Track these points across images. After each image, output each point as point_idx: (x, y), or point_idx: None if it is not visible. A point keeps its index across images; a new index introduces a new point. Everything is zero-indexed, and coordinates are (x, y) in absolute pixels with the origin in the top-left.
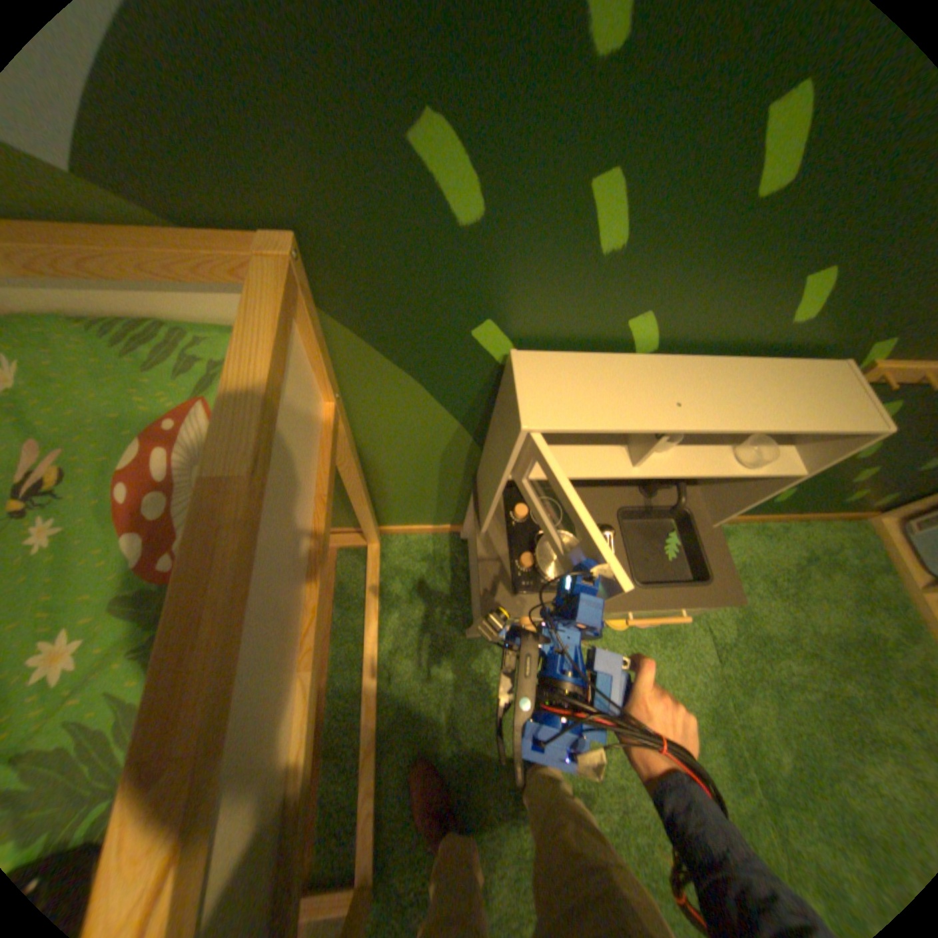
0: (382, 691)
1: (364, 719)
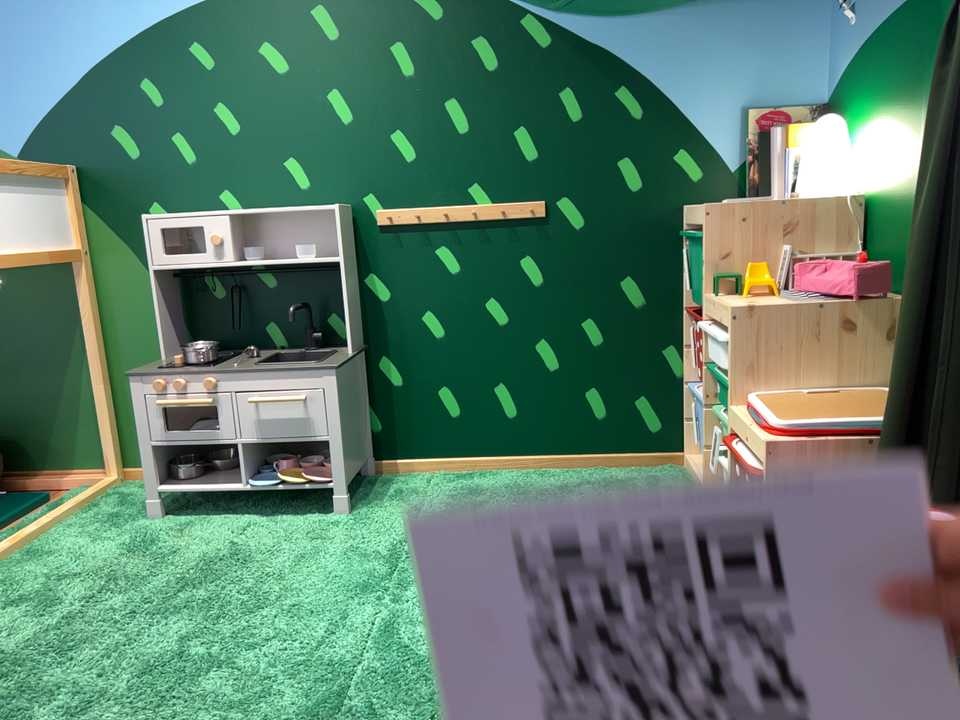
0: (38, 541)
1: (5, 542)
